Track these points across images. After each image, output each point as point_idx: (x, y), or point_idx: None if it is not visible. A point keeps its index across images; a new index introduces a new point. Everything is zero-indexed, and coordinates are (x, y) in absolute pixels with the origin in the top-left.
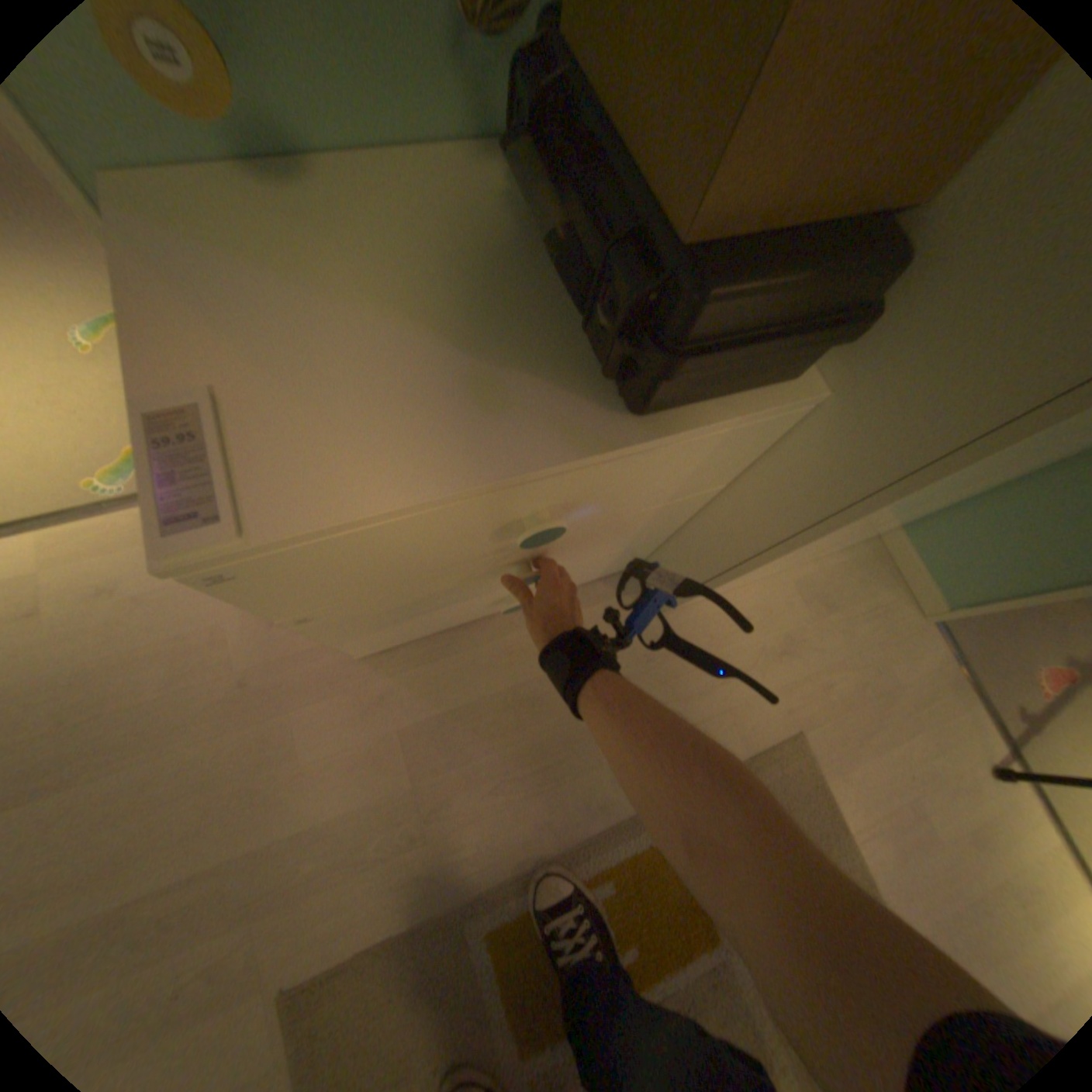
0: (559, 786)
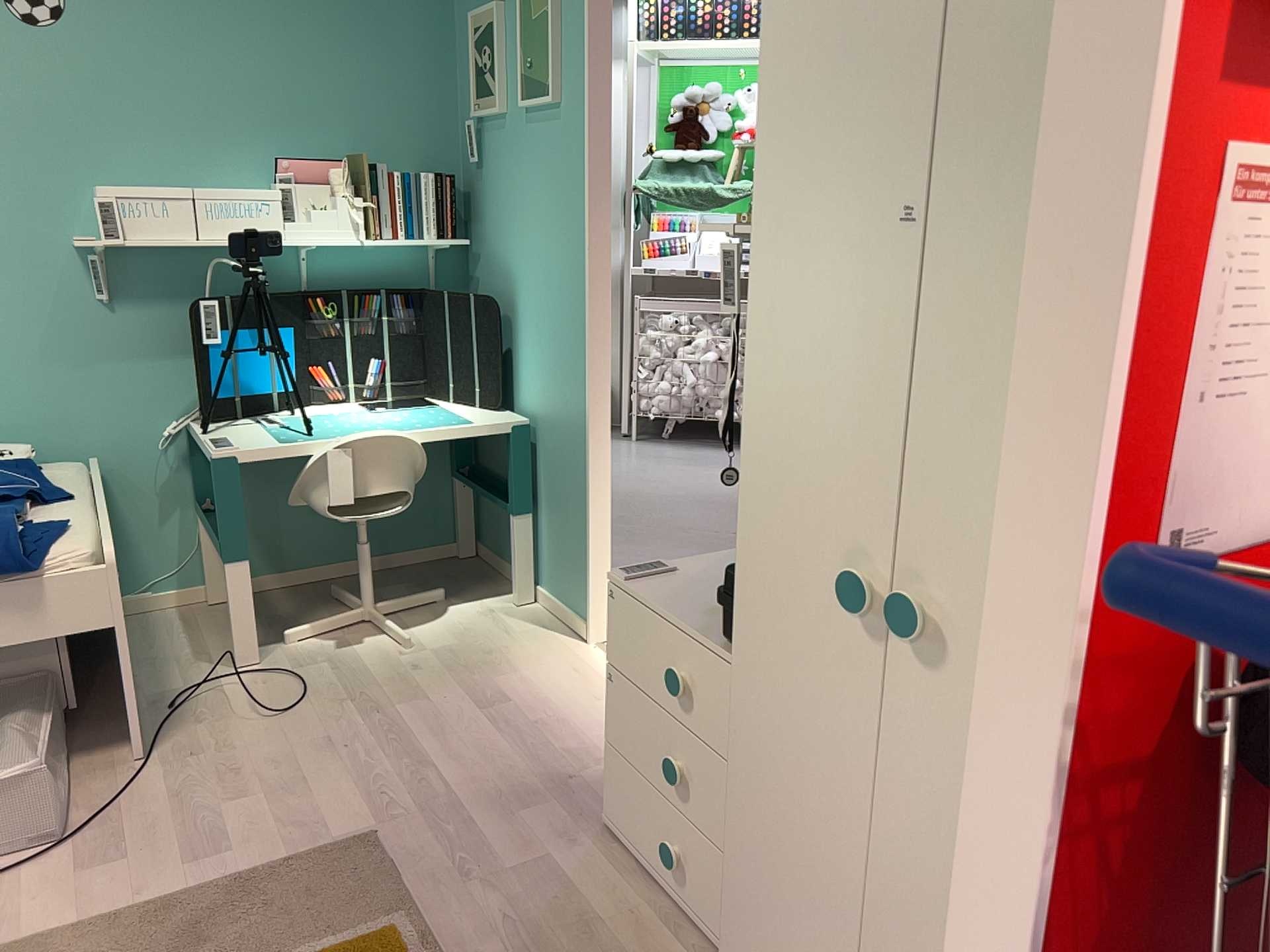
0: None
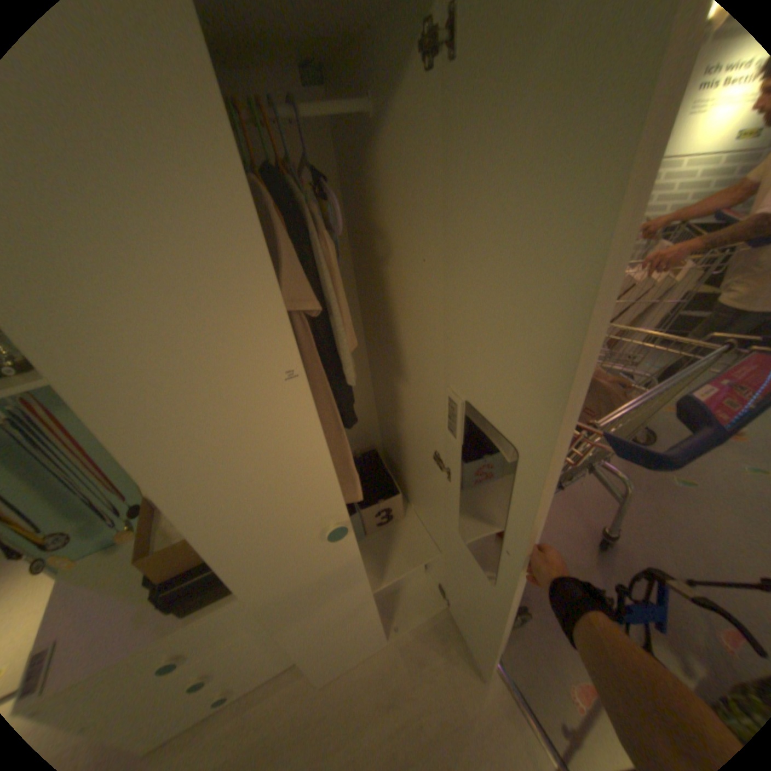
0: None
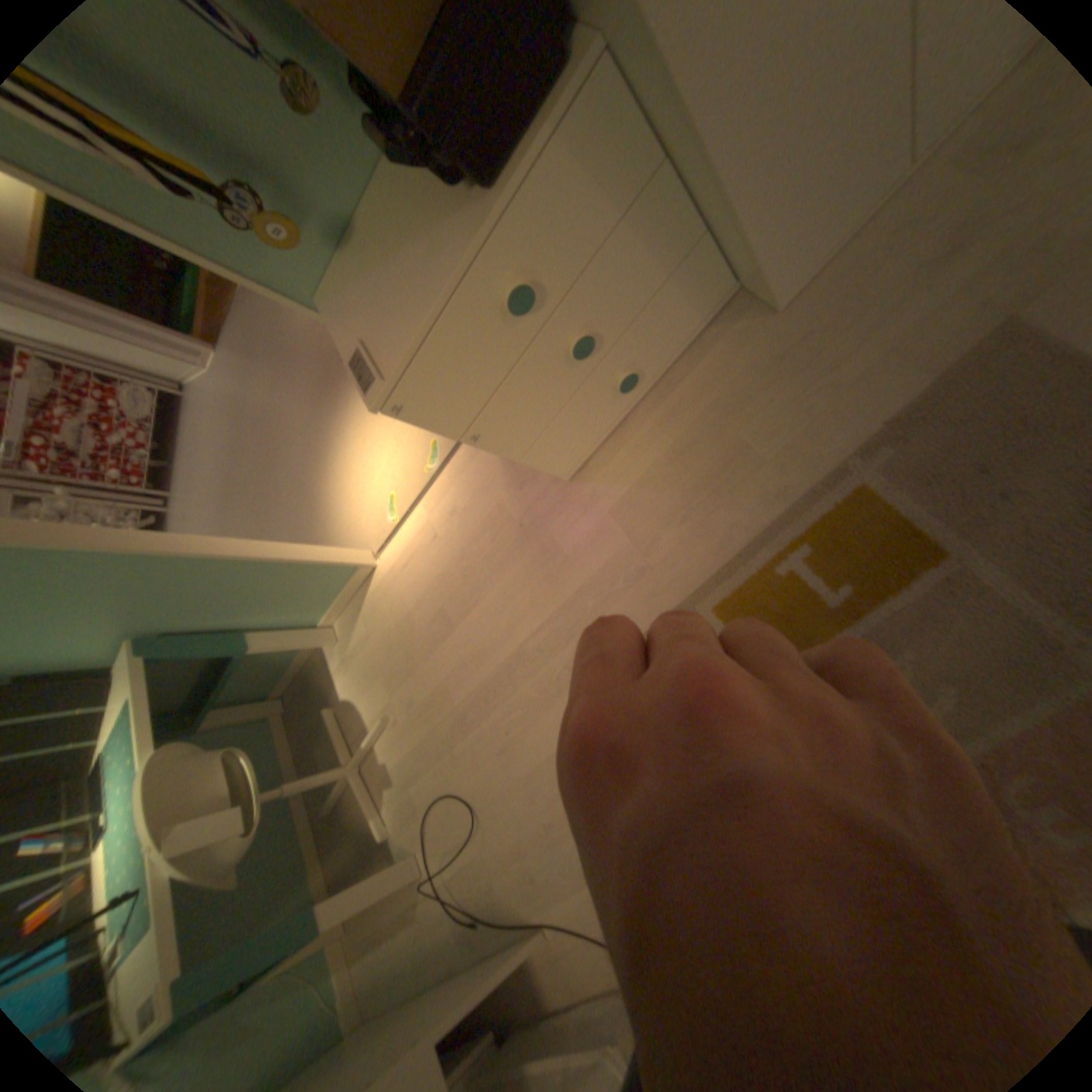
0: (735, 492)
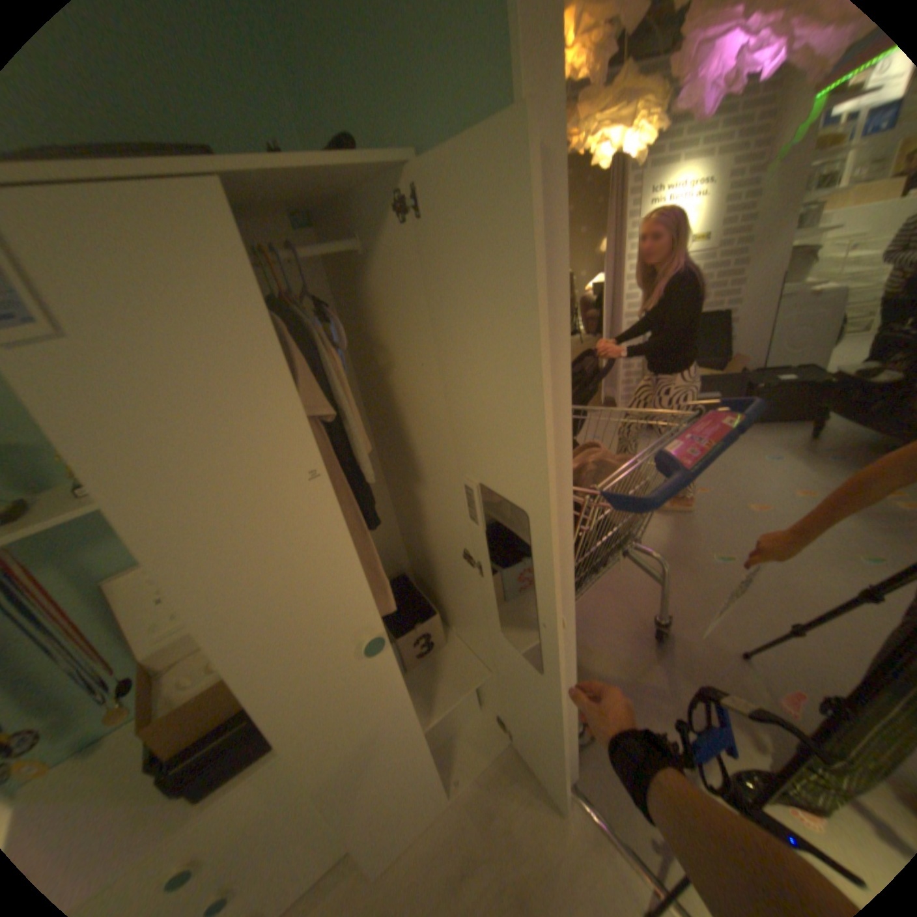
0: None
